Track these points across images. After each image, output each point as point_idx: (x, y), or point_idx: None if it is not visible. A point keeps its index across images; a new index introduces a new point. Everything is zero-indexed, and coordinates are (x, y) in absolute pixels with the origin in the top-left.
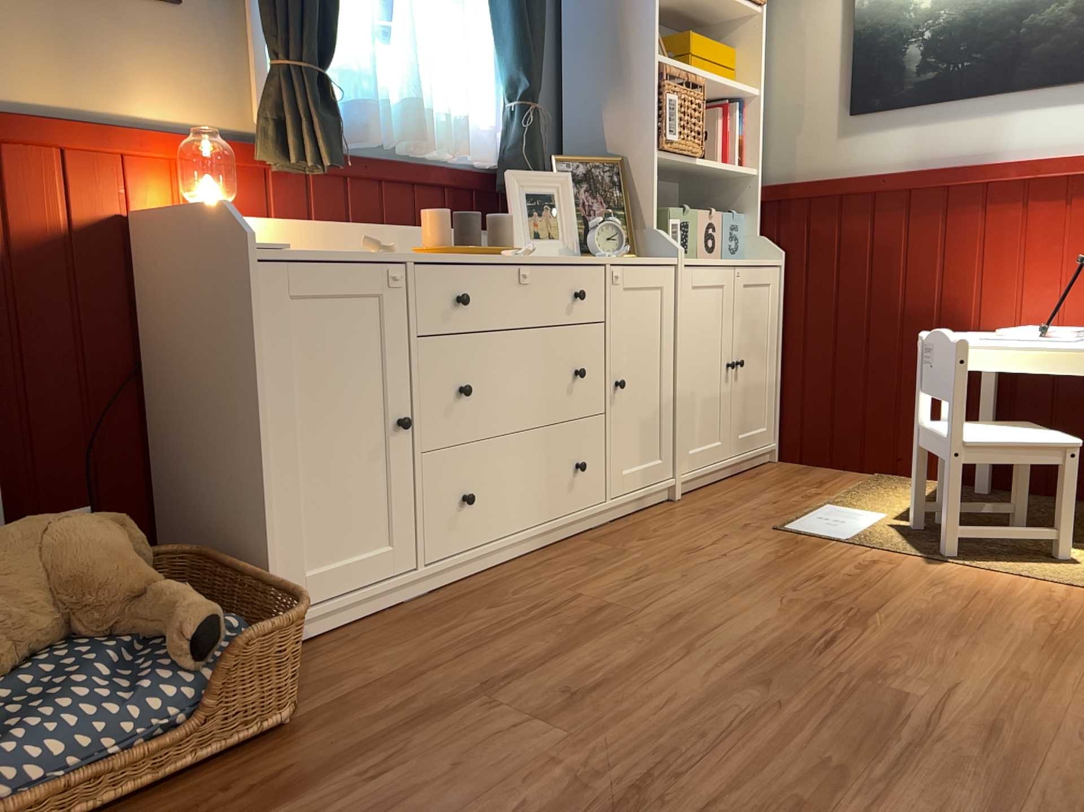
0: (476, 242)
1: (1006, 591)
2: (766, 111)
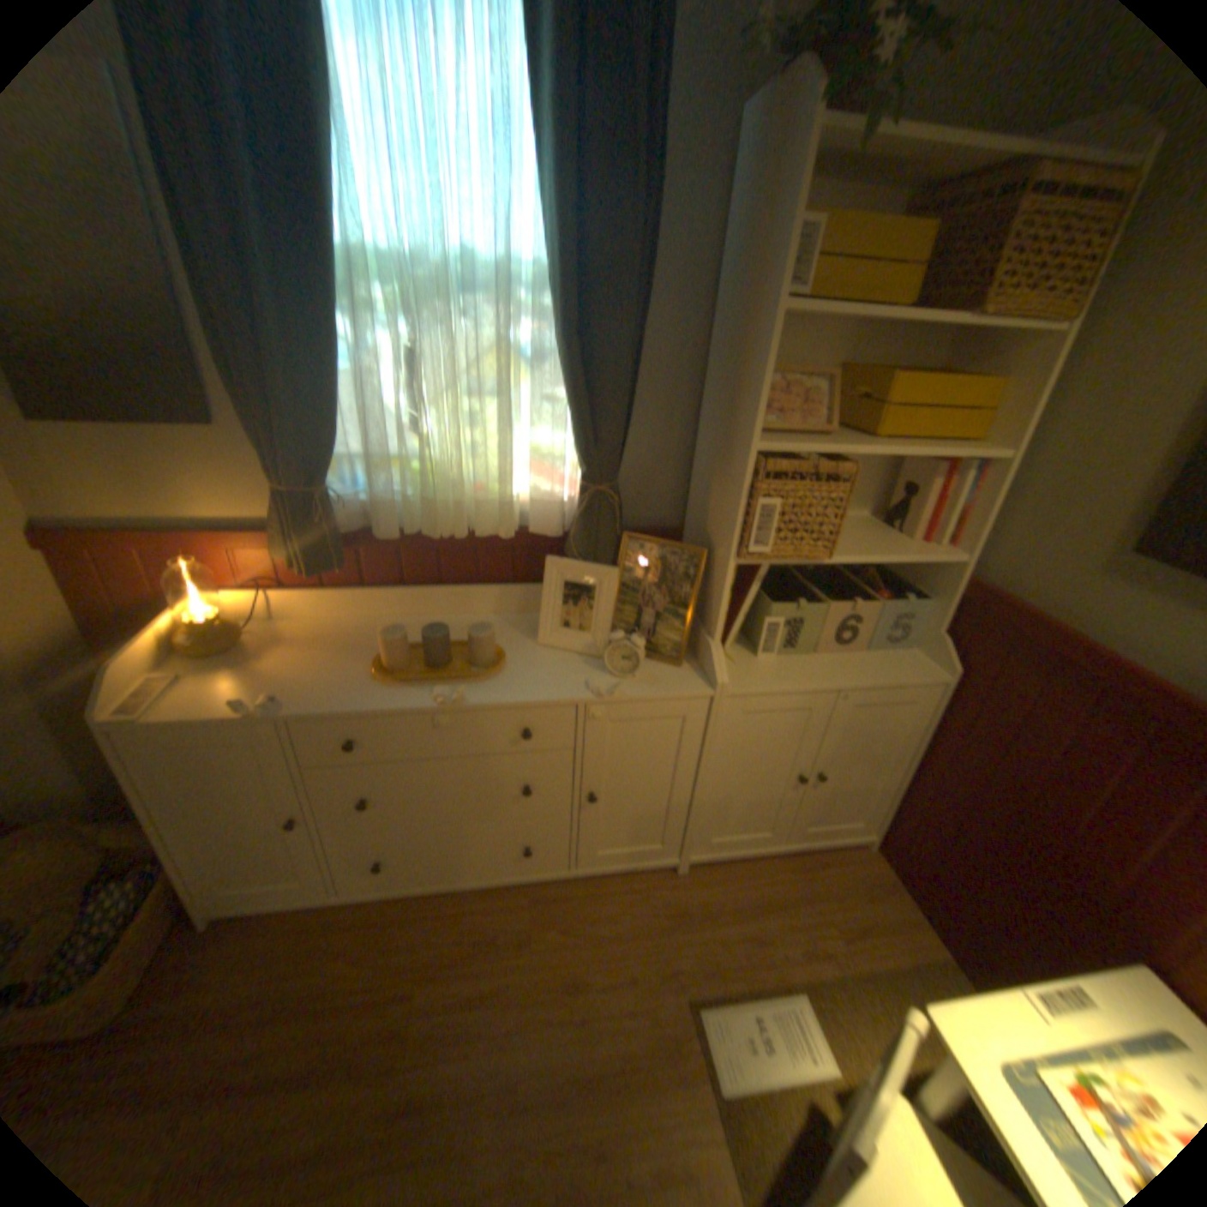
0: (439, 659)
1: None
2: (1025, 479)
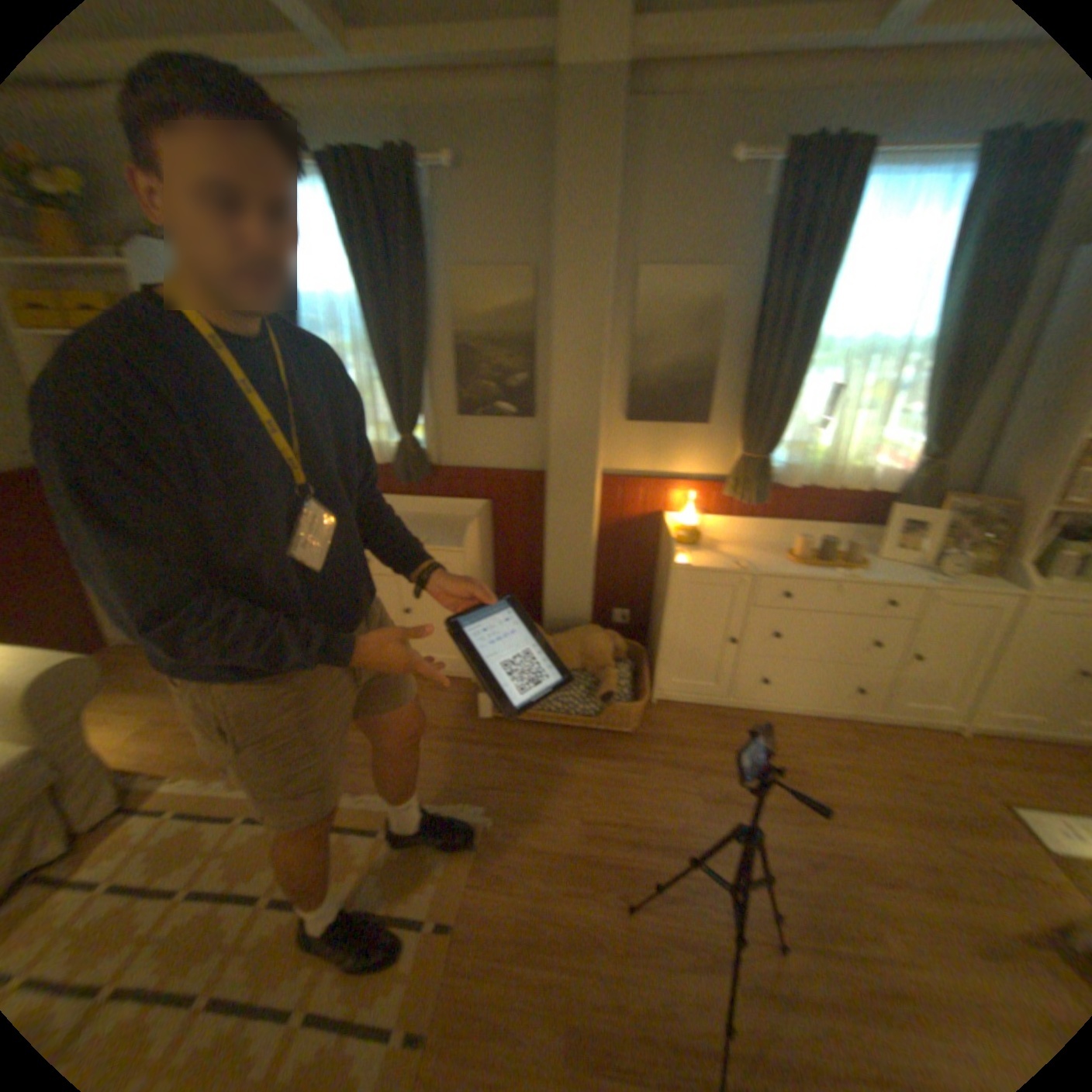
0: (830, 558)
1: None
2: None
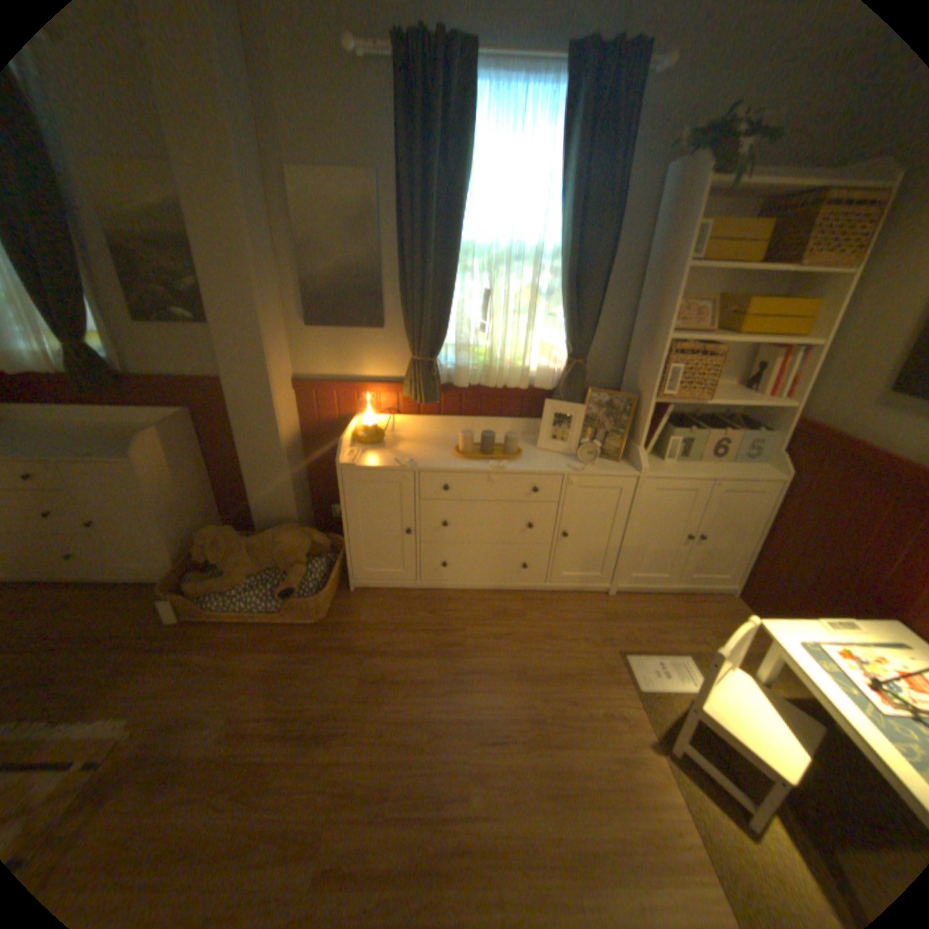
0: (488, 450)
1: (652, 810)
2: (833, 357)
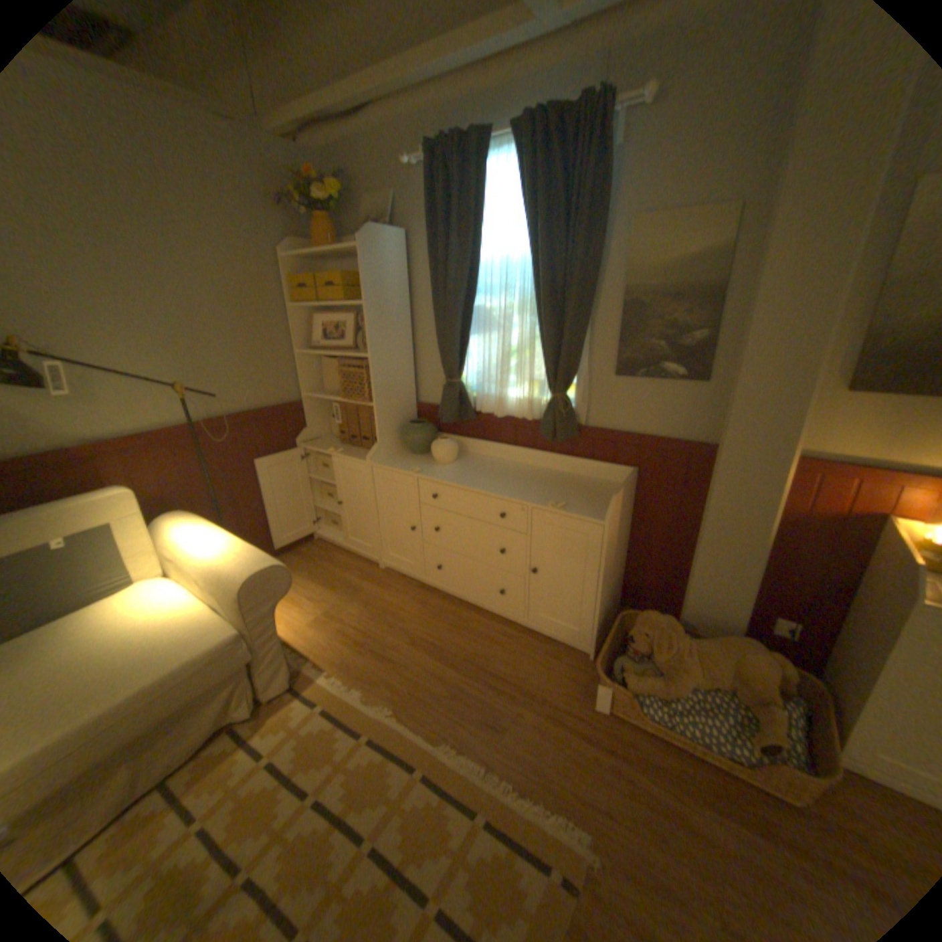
0: None
1: None
2: None
